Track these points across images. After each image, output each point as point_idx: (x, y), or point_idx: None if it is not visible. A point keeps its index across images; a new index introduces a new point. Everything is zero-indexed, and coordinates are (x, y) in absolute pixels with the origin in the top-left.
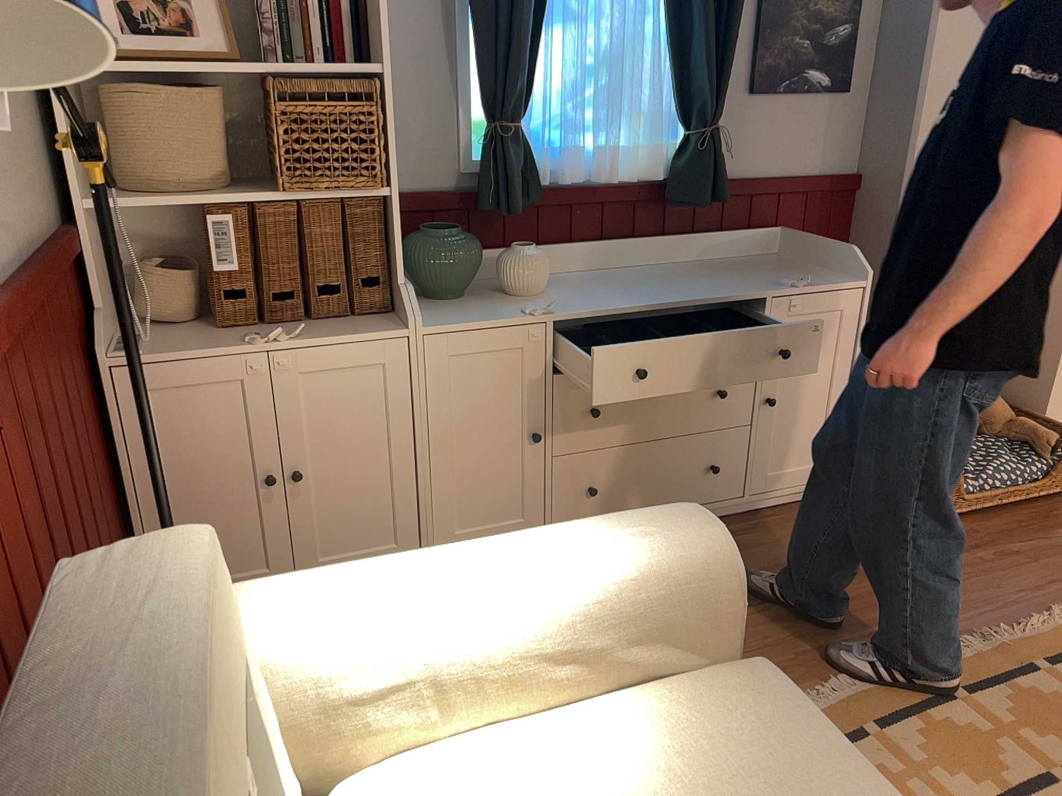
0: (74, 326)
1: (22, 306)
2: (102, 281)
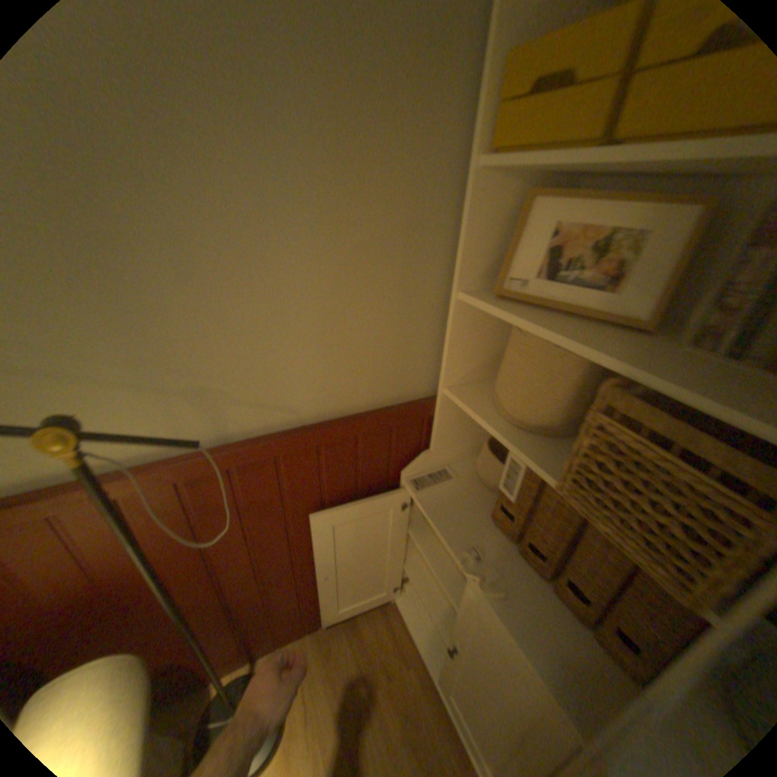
0: (387, 456)
1: (221, 464)
2: (448, 435)
